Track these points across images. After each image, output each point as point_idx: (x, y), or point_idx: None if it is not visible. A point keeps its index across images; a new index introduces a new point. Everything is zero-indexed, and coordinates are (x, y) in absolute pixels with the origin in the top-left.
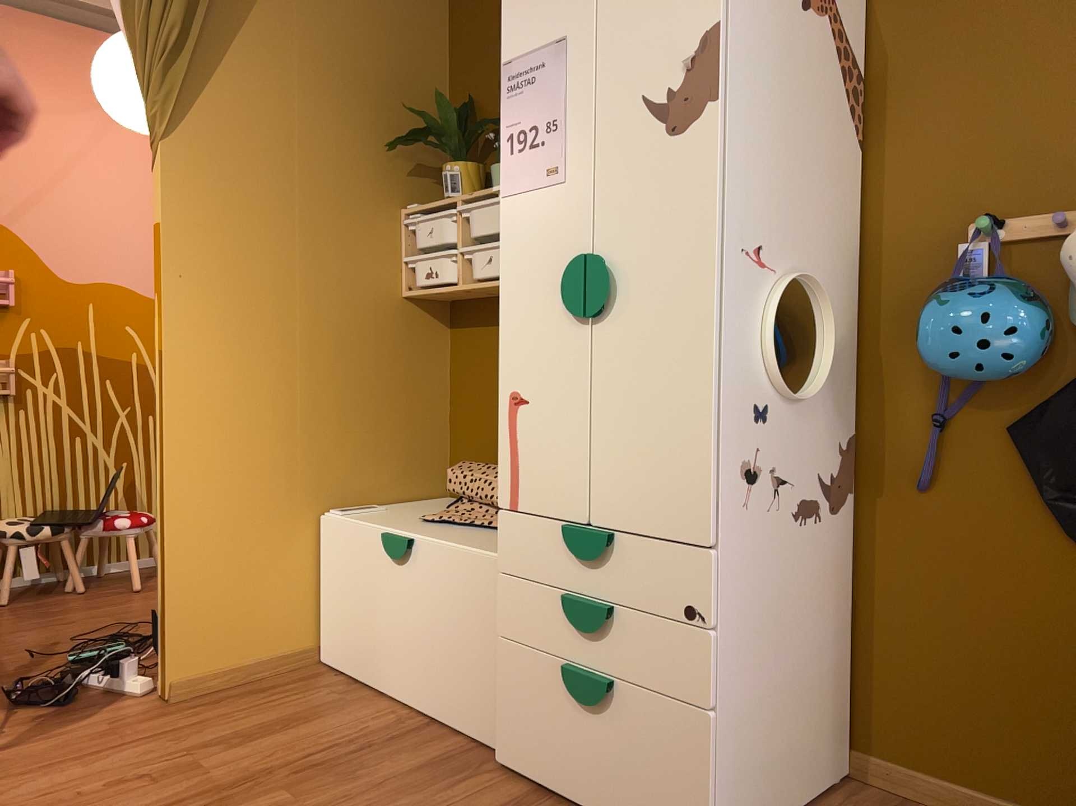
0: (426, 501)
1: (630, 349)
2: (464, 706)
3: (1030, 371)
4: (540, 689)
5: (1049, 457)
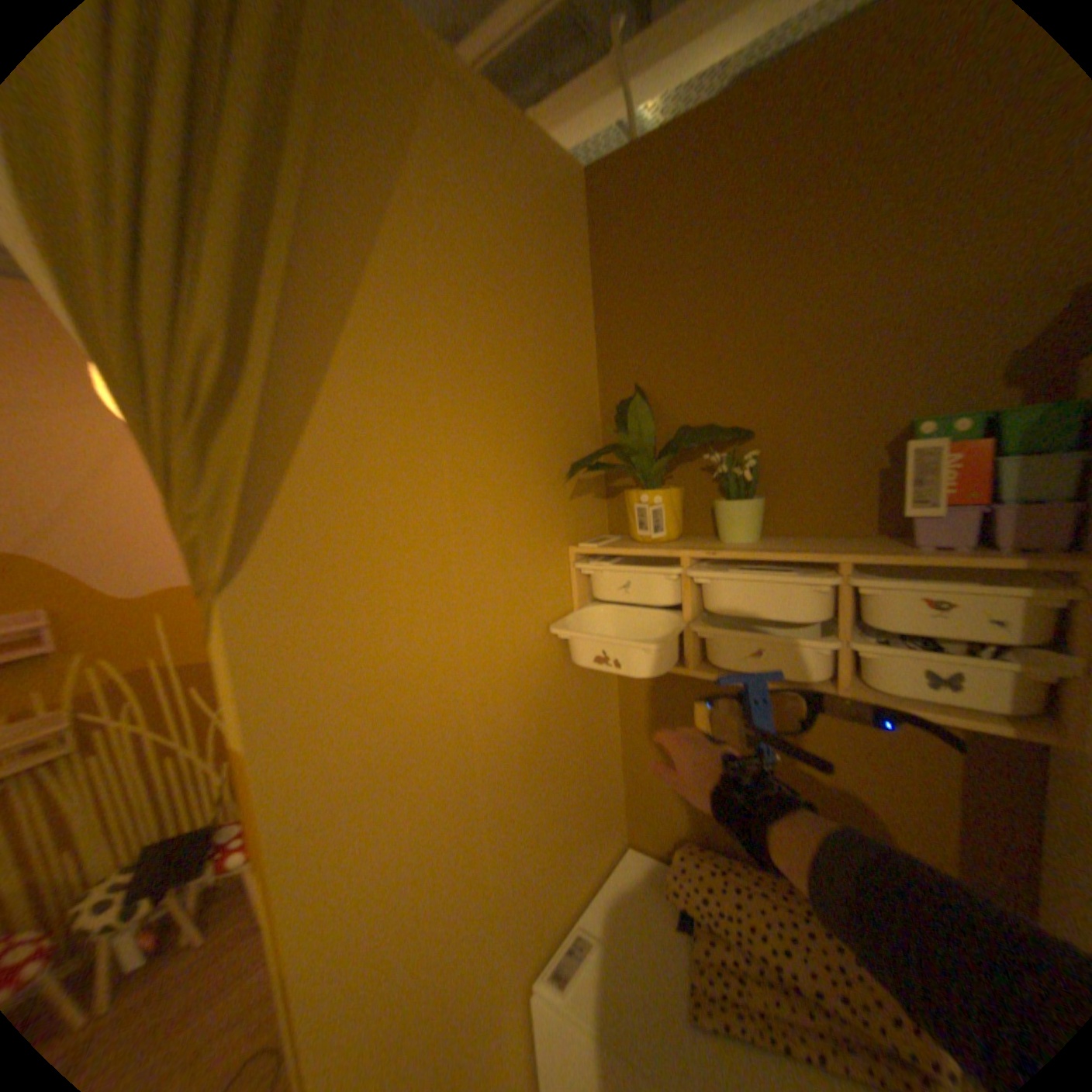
0: (623, 878)
1: None
2: None
3: None
4: None
5: None
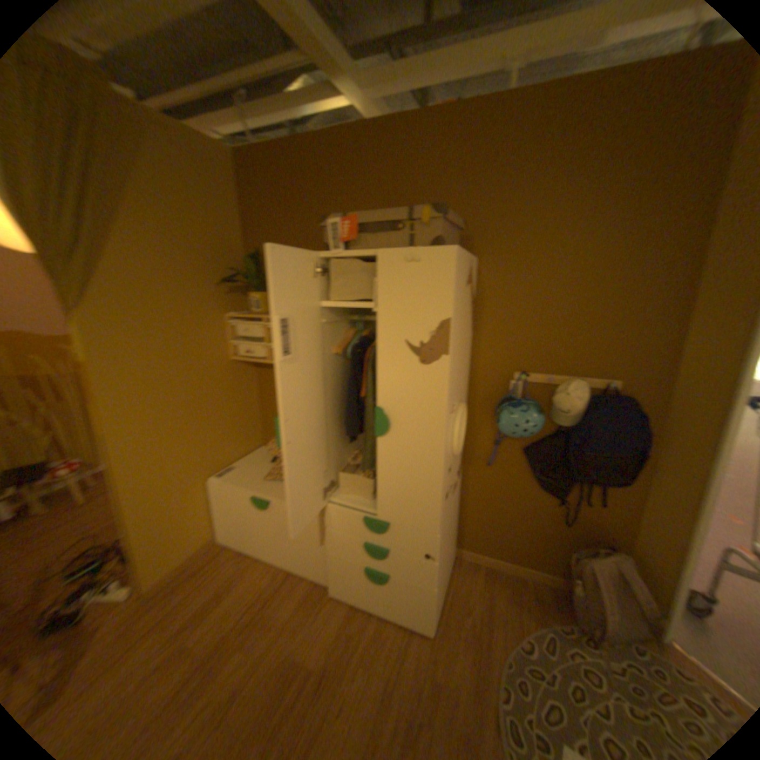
0: (254, 454)
1: (397, 453)
2: (306, 570)
3: (535, 435)
4: (351, 574)
5: (537, 463)
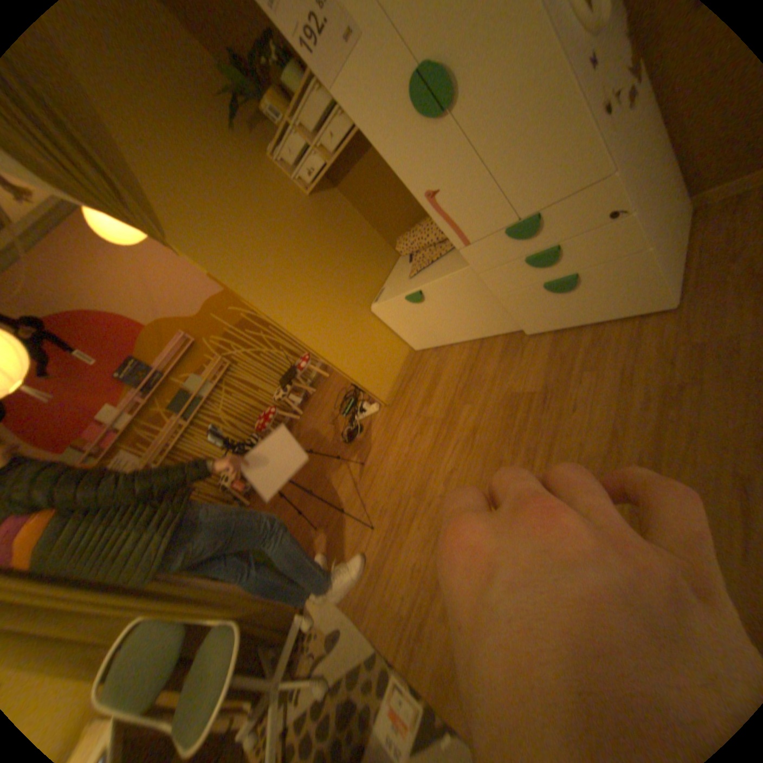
0: (396, 265)
1: (488, 102)
2: (494, 325)
3: None
4: (535, 298)
5: None
